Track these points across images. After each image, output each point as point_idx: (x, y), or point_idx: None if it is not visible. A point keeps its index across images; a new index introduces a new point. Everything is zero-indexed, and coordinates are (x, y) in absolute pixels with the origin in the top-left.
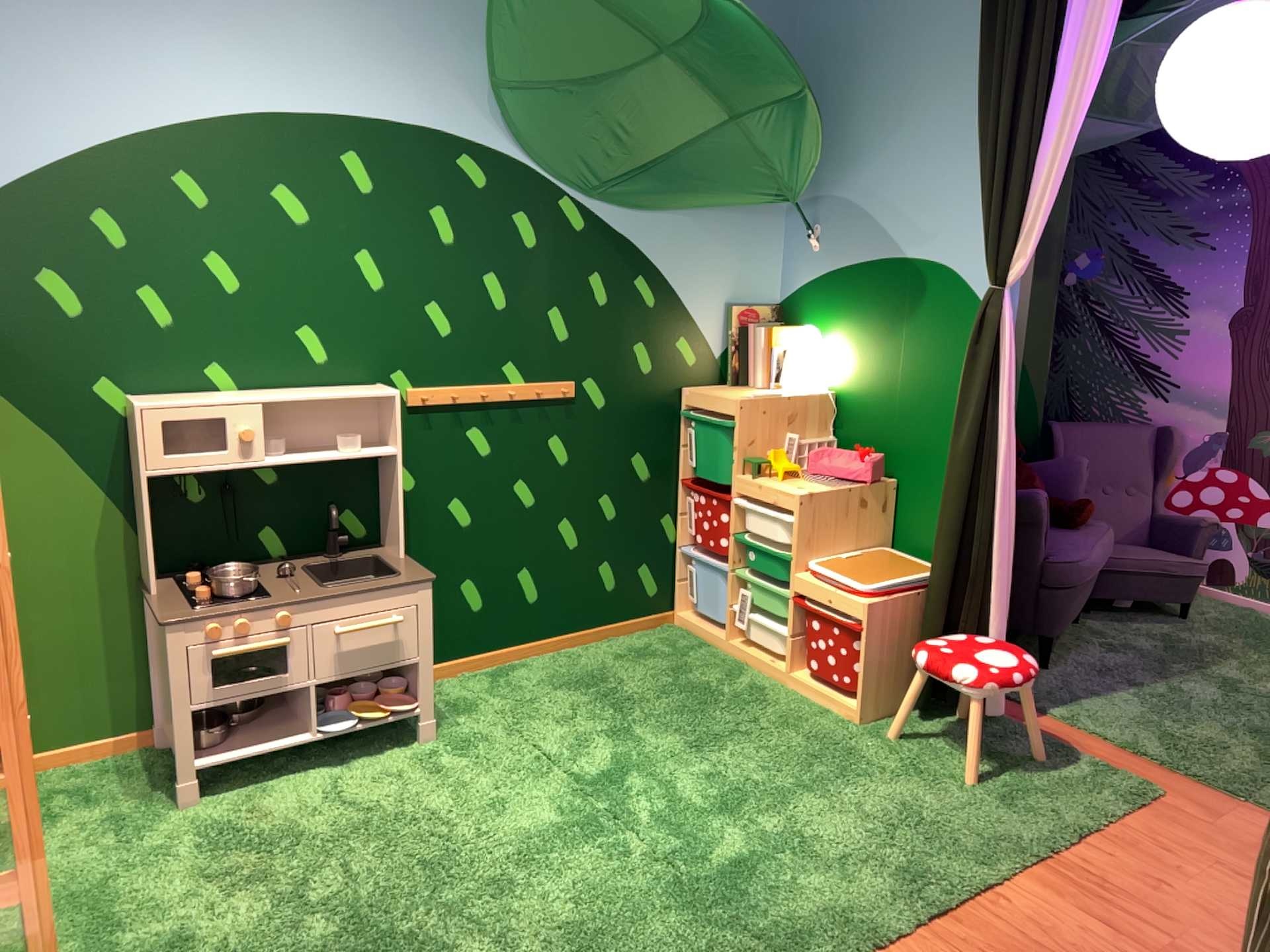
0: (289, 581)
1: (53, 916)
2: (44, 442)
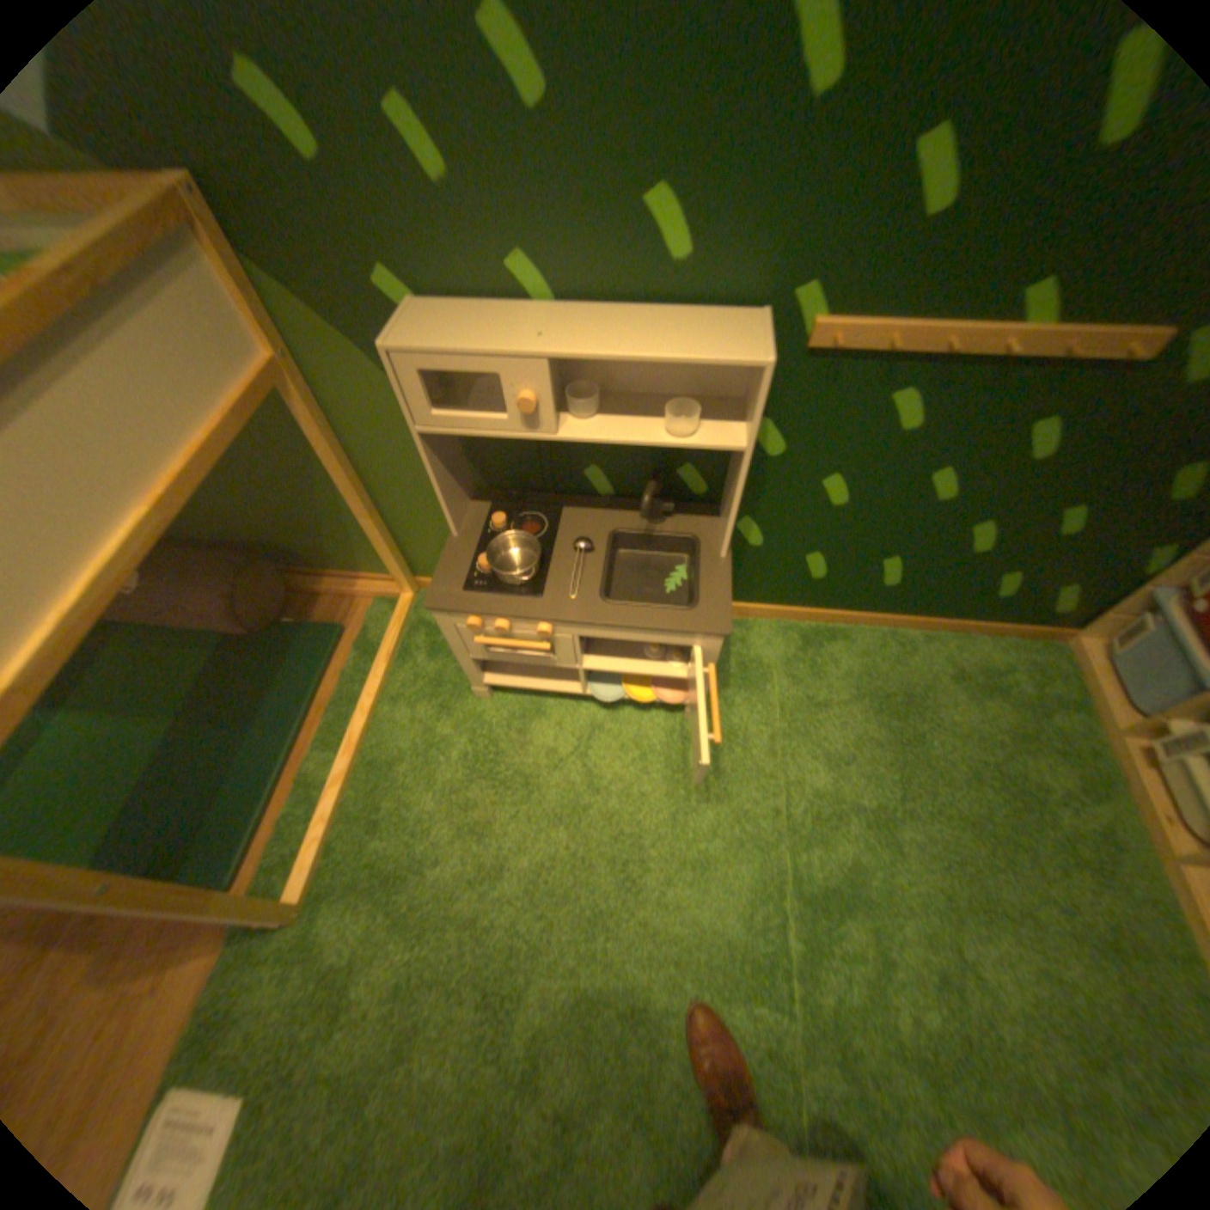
0: (582, 563)
1: (349, 785)
2: (340, 345)
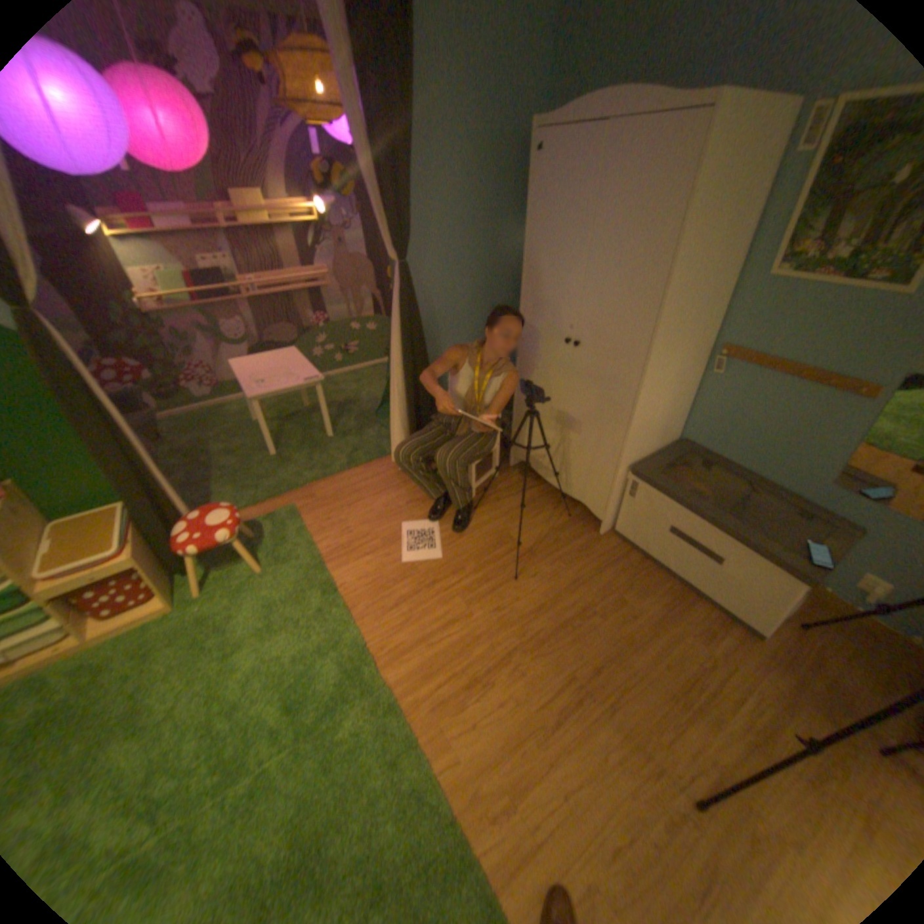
0: None
1: None
2: None
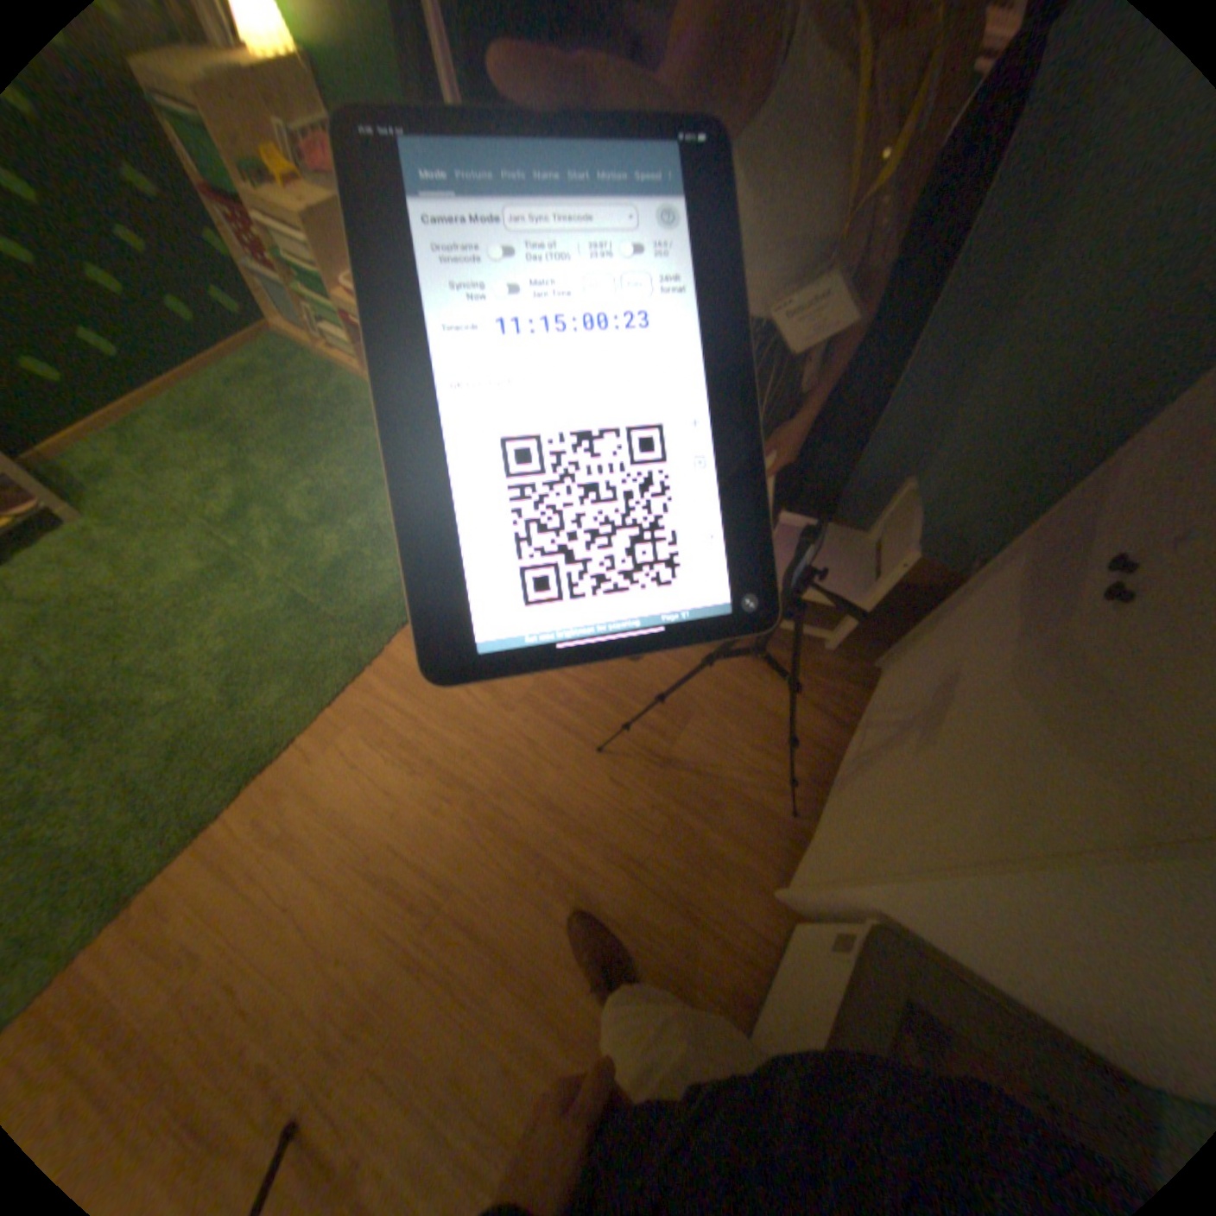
0: None
1: None
2: None
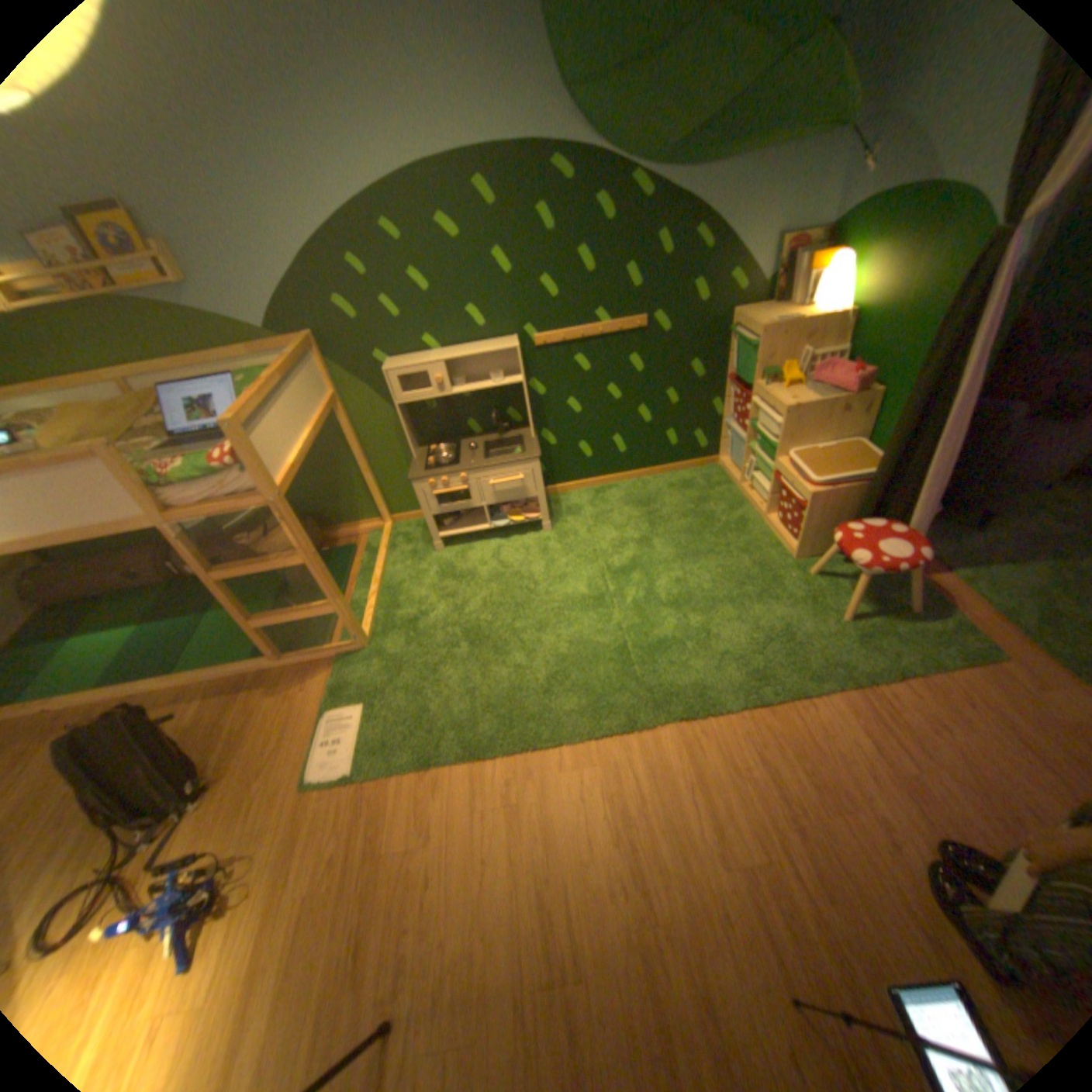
0: (473, 454)
1: (379, 597)
2: (357, 386)
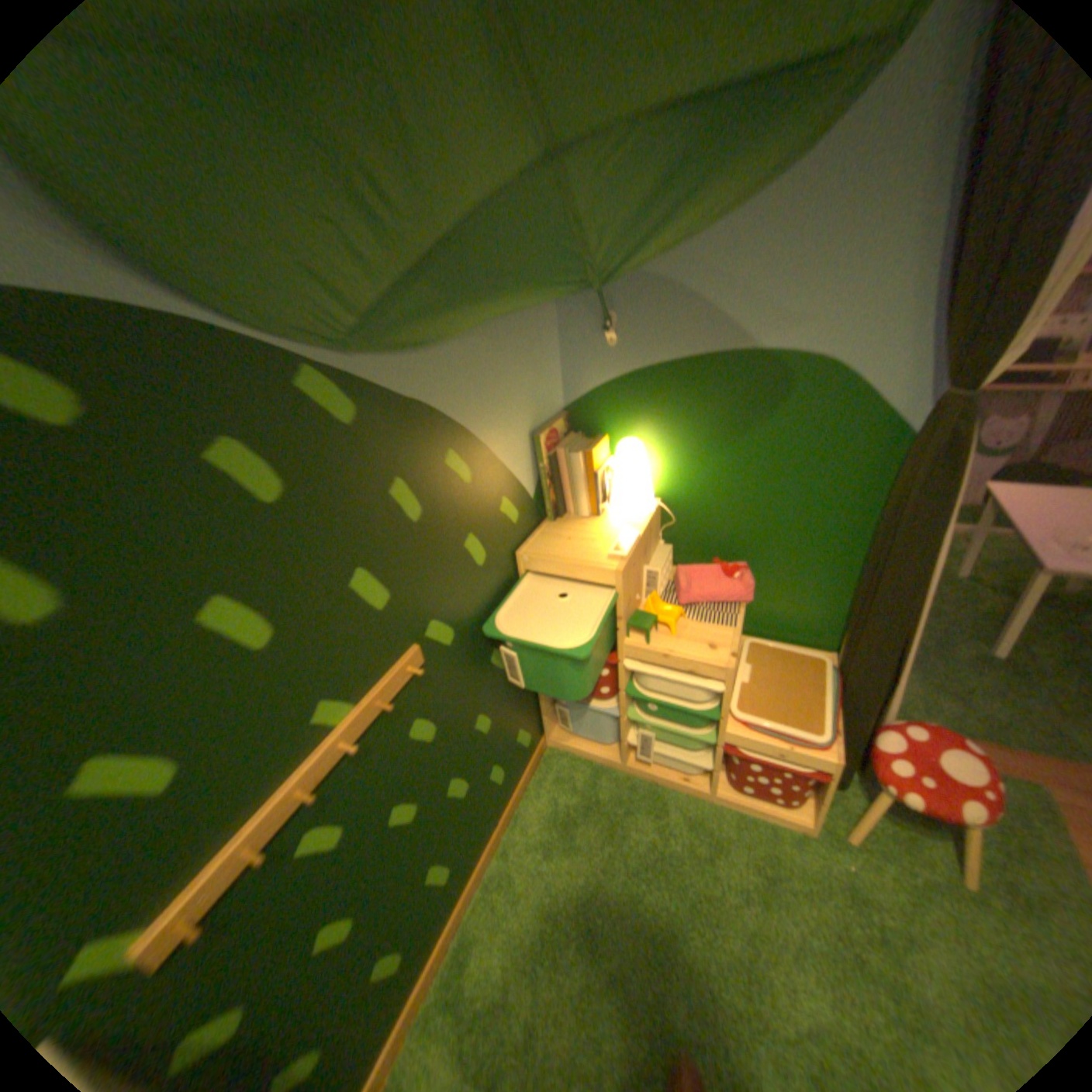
0: None
1: None
2: None
